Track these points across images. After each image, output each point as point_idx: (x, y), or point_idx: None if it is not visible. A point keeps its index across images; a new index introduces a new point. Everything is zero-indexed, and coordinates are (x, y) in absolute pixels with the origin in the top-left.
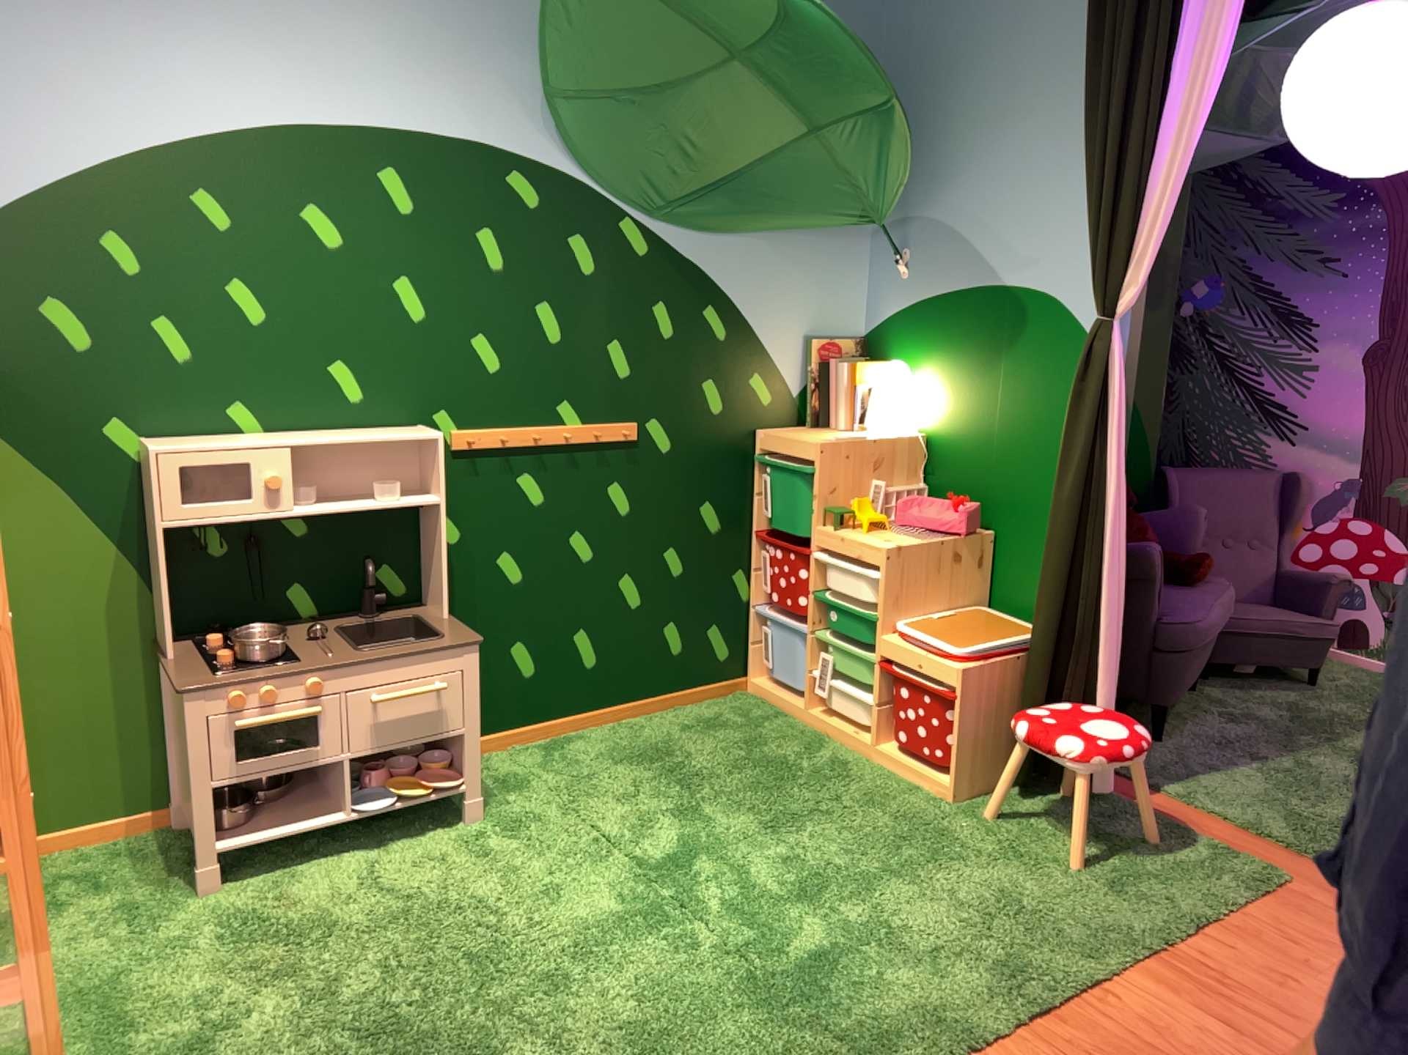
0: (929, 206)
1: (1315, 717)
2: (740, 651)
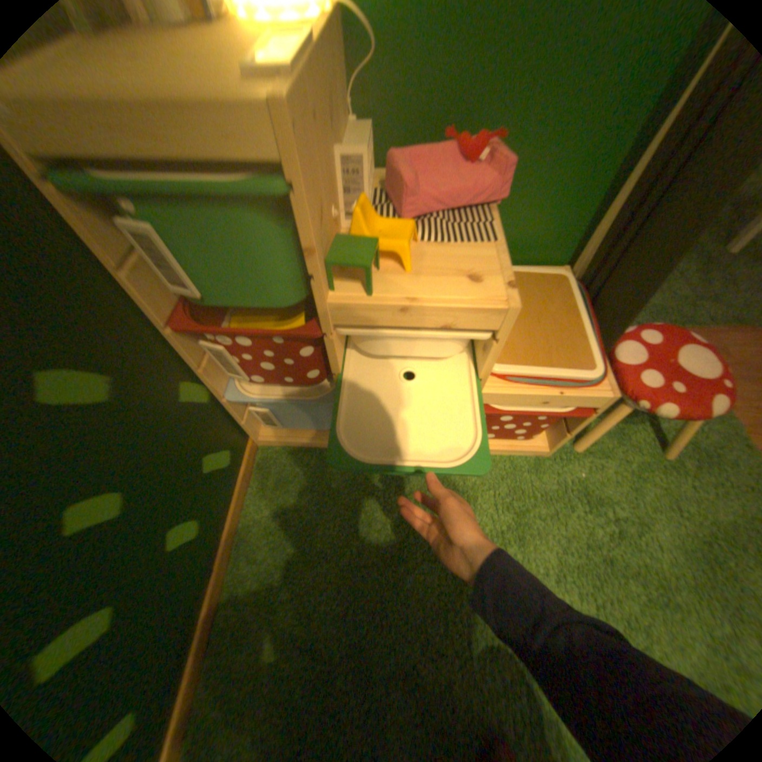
0: None
1: None
2: (234, 435)
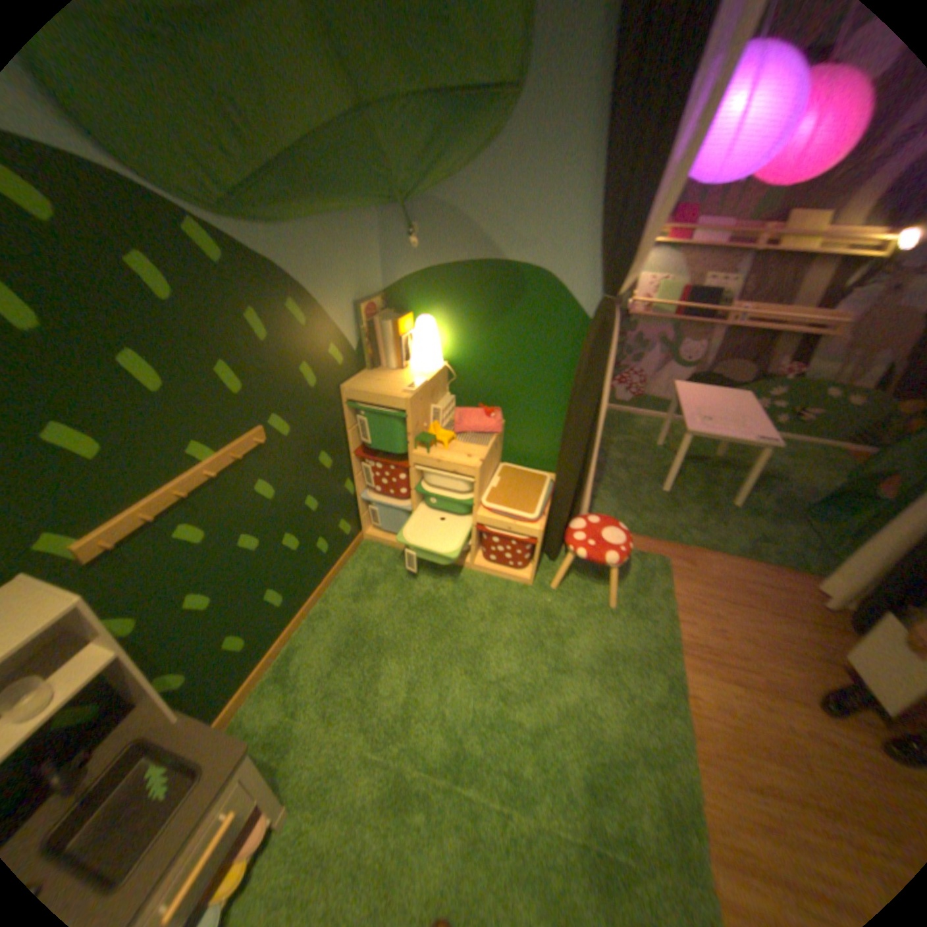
0: (433, 188)
1: None
2: (354, 522)
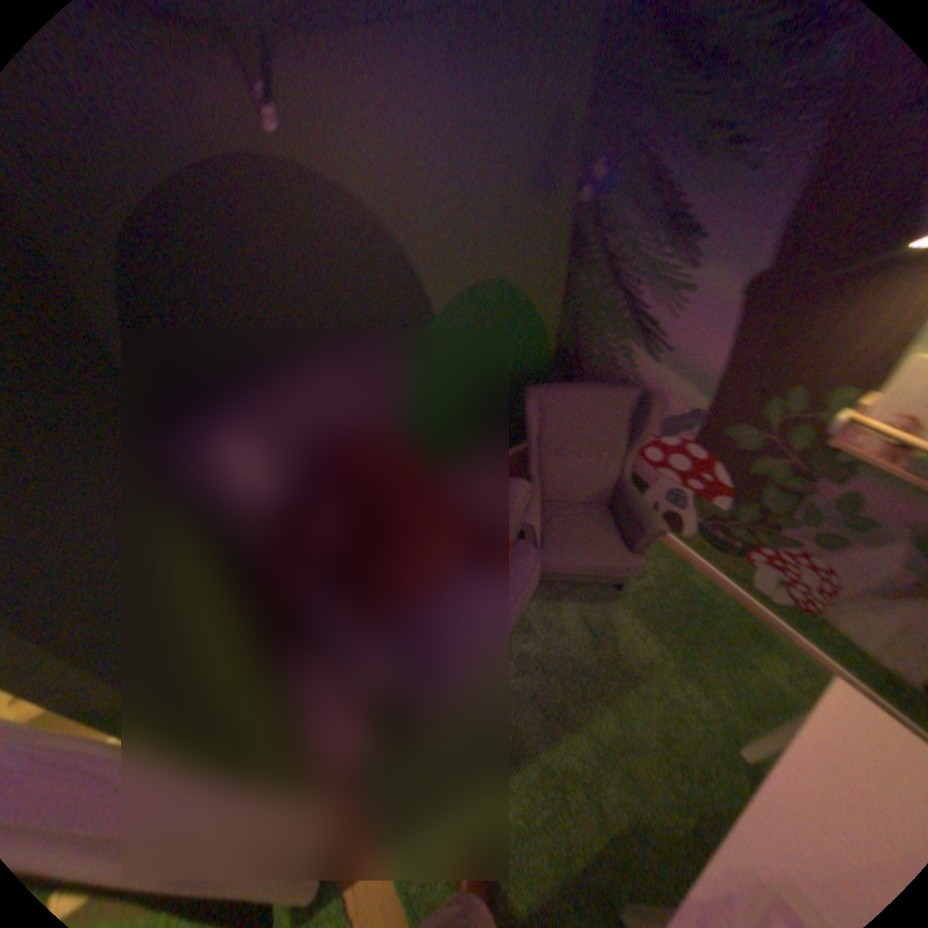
0: None
1: (601, 668)
2: None
